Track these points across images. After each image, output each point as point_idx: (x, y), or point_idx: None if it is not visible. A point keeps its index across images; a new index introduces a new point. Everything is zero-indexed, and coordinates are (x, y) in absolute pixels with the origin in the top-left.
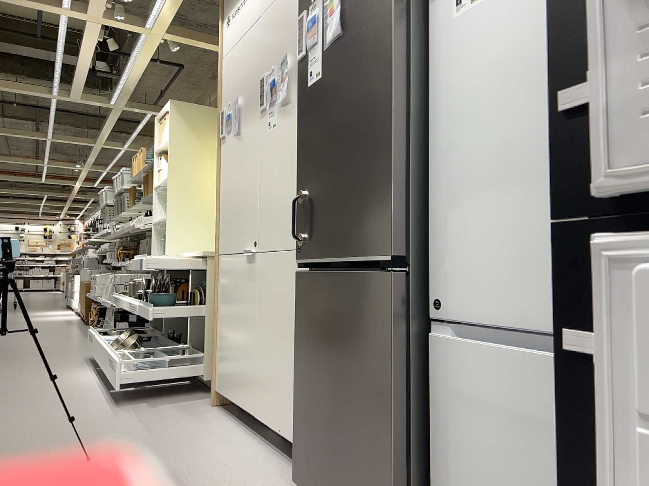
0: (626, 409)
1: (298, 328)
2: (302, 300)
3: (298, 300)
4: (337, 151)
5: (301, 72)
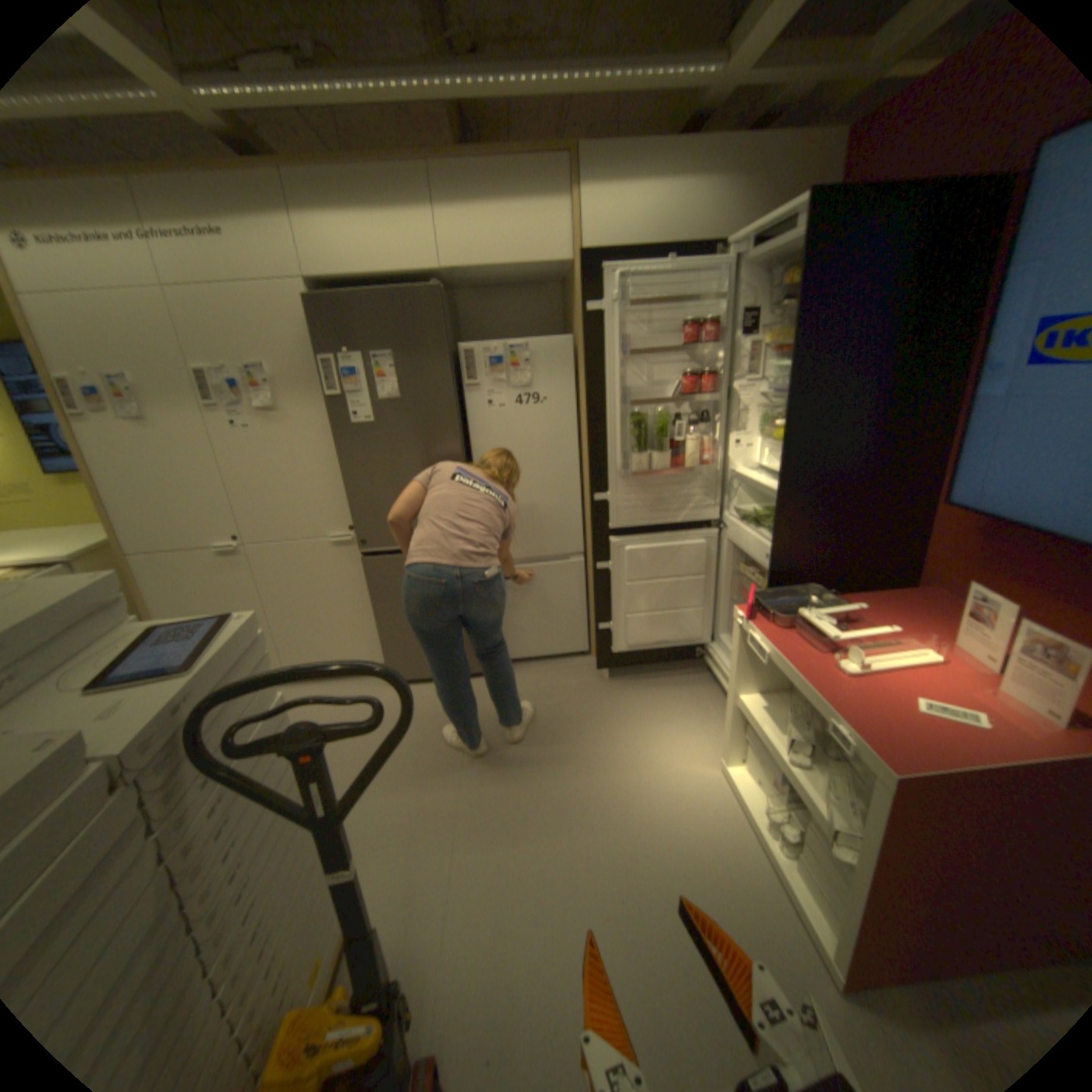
0: (613, 578)
1: (375, 592)
2: (376, 574)
3: (371, 575)
4: (407, 479)
5: (333, 406)
